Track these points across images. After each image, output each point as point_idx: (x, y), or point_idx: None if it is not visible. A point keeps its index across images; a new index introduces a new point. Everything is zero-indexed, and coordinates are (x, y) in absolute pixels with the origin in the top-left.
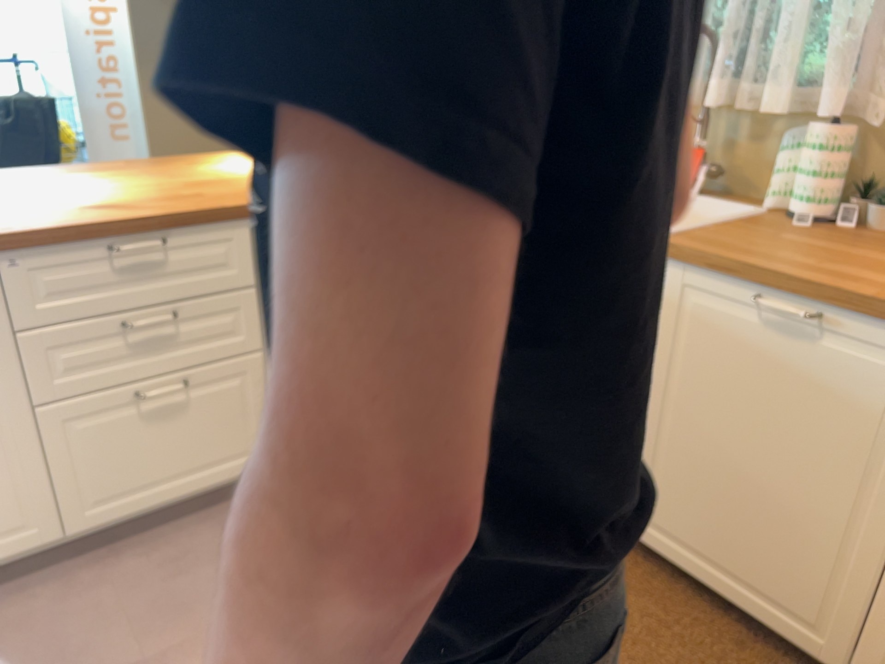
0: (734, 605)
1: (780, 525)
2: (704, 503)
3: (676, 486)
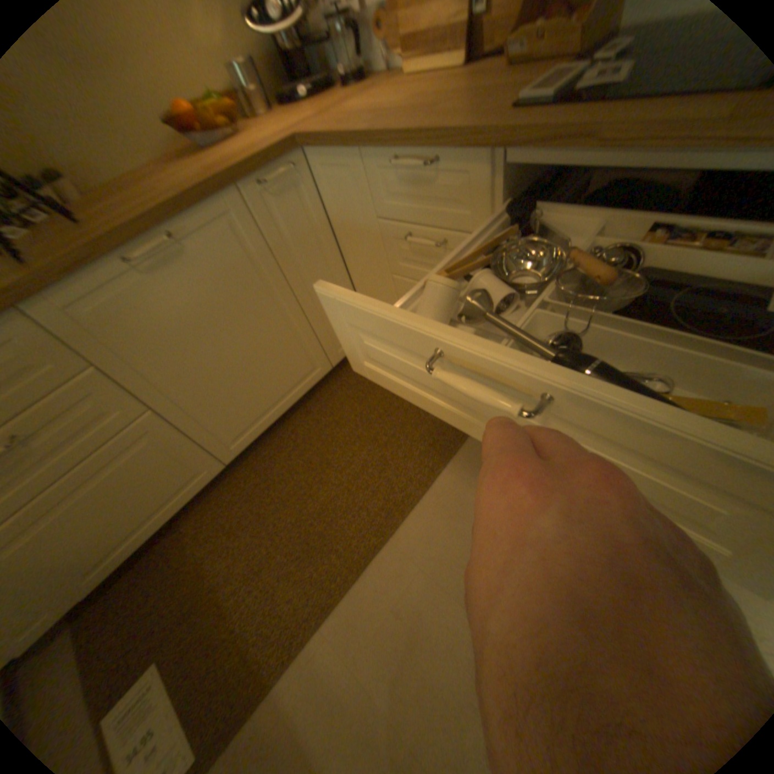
0: (290, 407)
1: (268, 356)
2: (237, 395)
3: (220, 410)
